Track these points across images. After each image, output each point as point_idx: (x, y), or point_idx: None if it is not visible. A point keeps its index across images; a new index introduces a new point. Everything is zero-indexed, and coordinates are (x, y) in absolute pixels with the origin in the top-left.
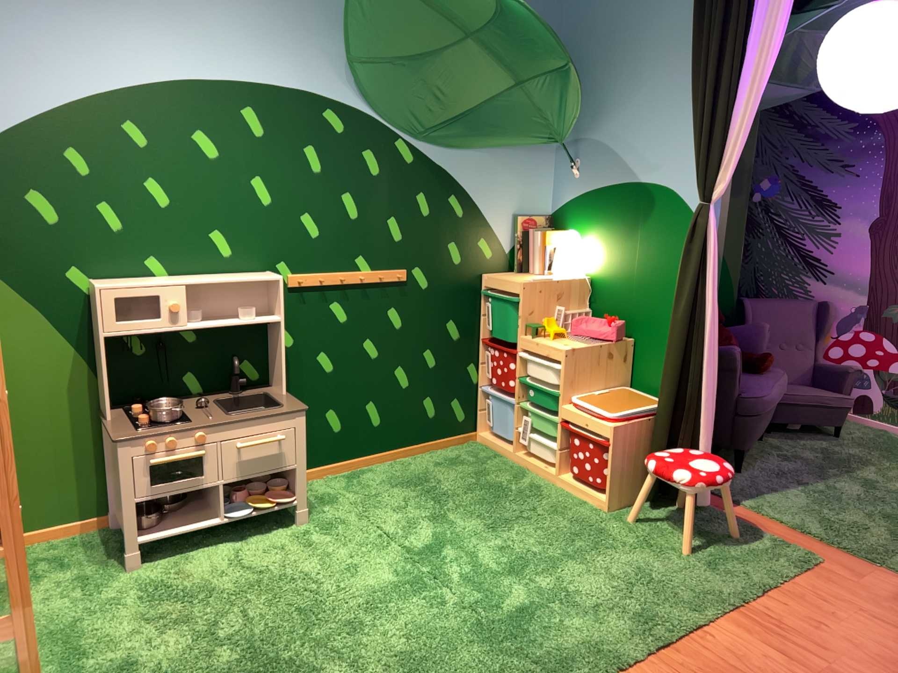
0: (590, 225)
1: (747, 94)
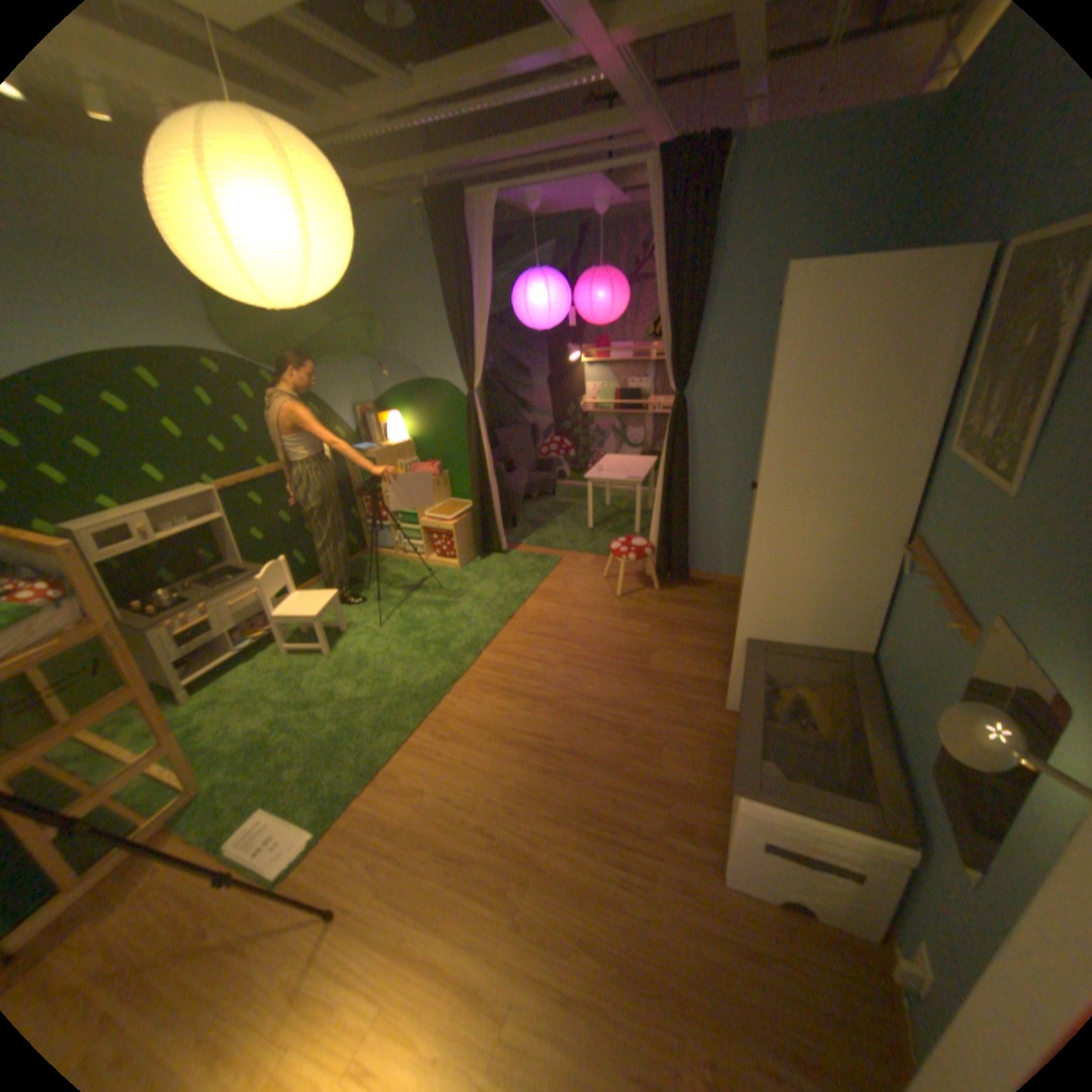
0: (404, 408)
1: (479, 328)
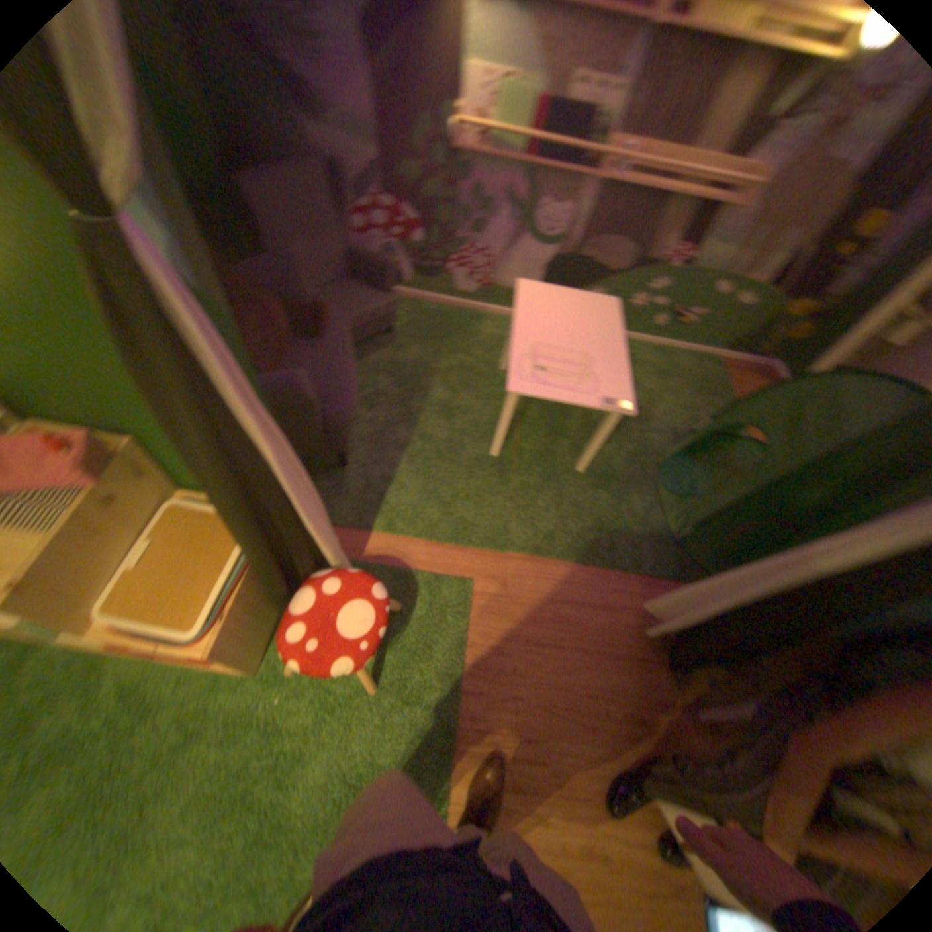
0: None
1: None
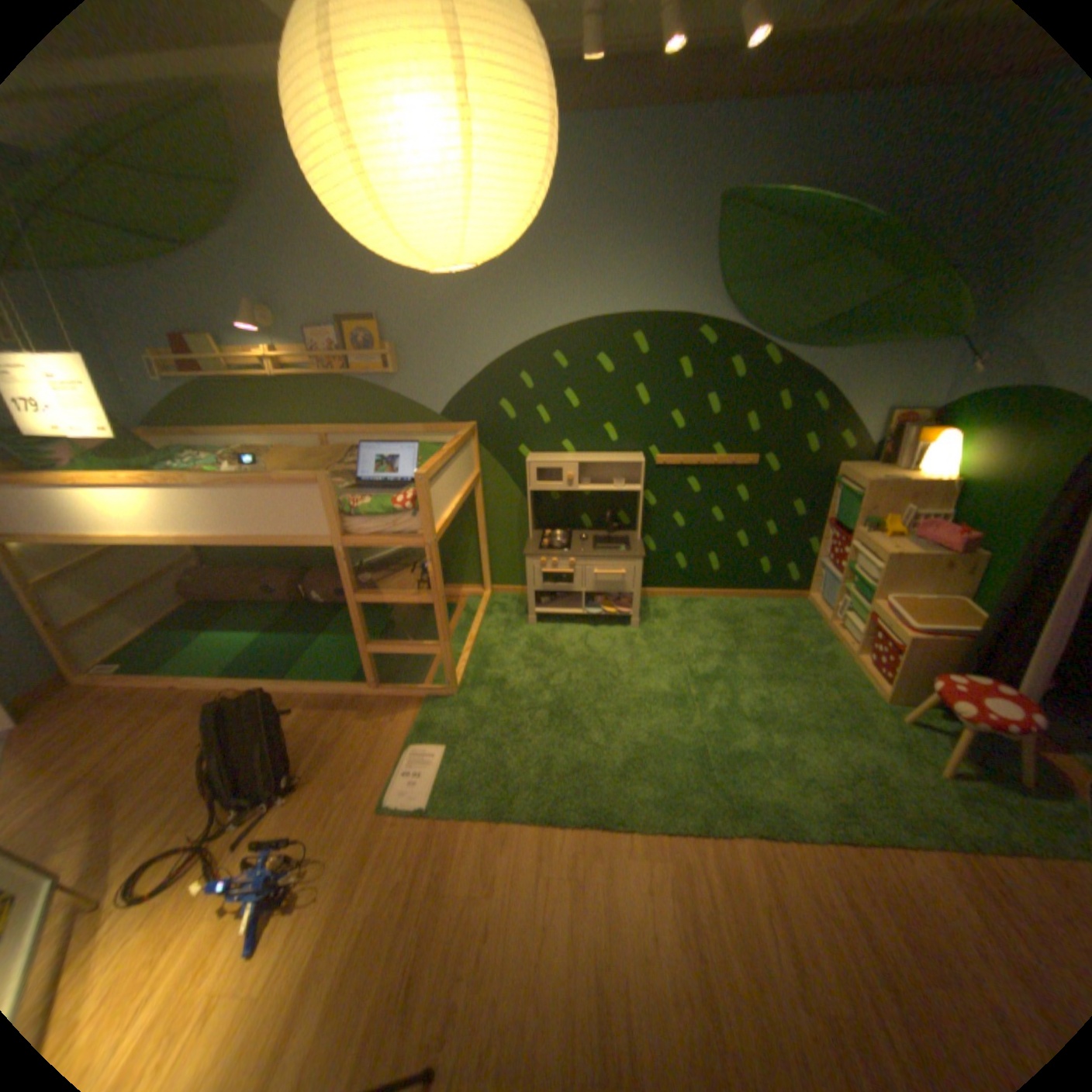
0: (978, 428)
1: None
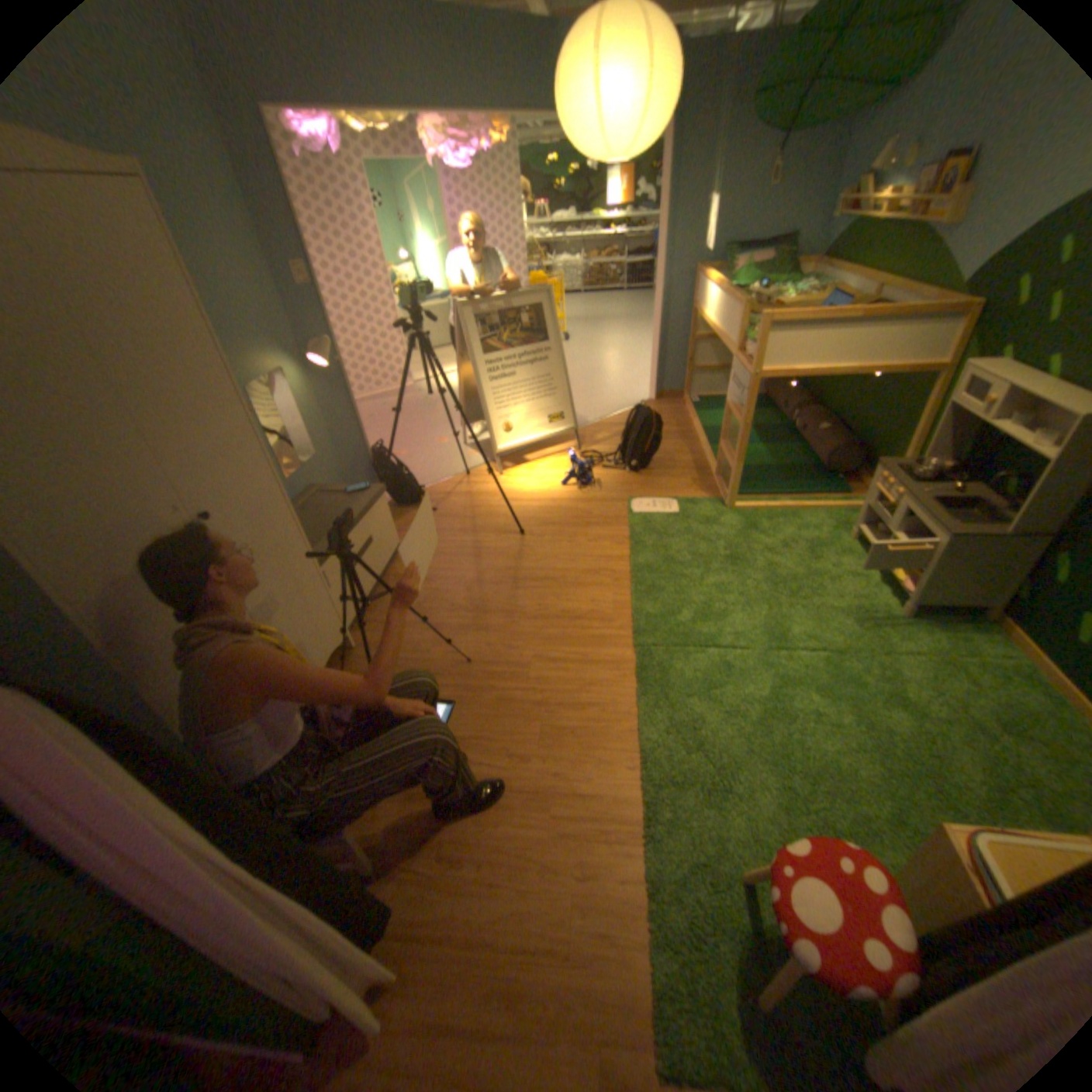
0: None
1: None
